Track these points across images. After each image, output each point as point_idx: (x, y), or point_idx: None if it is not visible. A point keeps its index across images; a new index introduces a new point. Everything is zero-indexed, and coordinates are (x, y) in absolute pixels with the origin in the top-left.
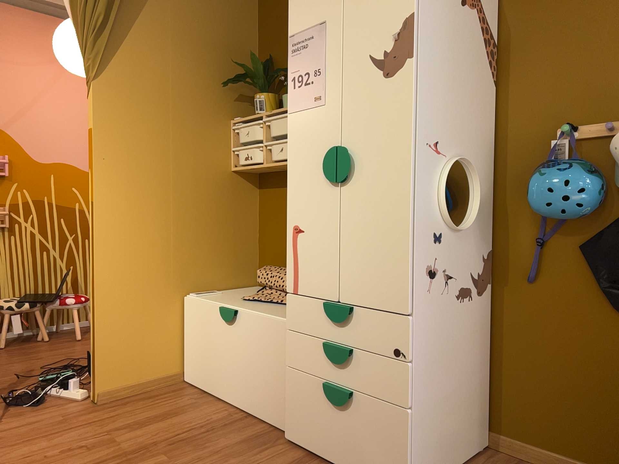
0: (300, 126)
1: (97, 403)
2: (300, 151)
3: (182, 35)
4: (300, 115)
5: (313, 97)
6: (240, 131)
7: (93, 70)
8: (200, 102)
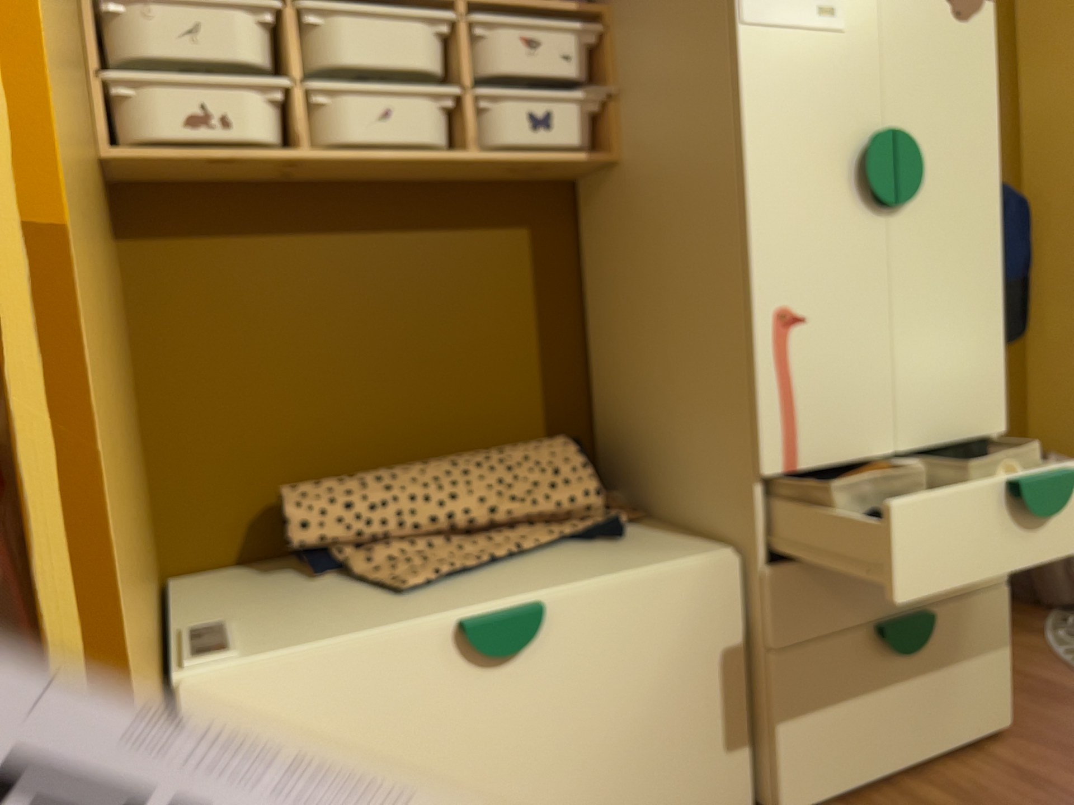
0: (781, 65)
1: None
2: (785, 128)
3: None
4: (780, 37)
5: (815, 4)
6: (146, 12)
7: None
8: None
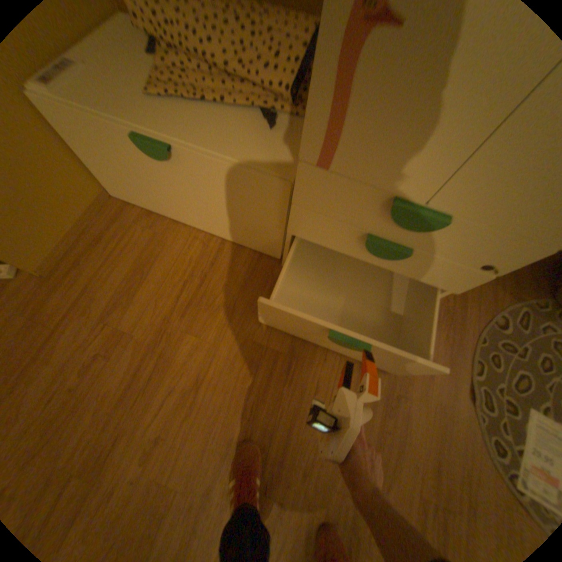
0: None
1: (43, 277)
2: None
3: None
4: None
5: None
6: None
7: None
8: None
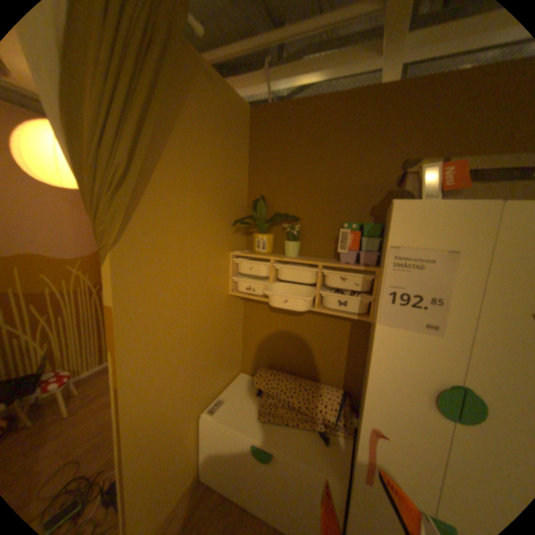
0: (397, 343)
1: None
2: (394, 367)
3: (197, 177)
4: (399, 332)
5: (424, 323)
6: (241, 264)
7: (109, 235)
8: (210, 243)
